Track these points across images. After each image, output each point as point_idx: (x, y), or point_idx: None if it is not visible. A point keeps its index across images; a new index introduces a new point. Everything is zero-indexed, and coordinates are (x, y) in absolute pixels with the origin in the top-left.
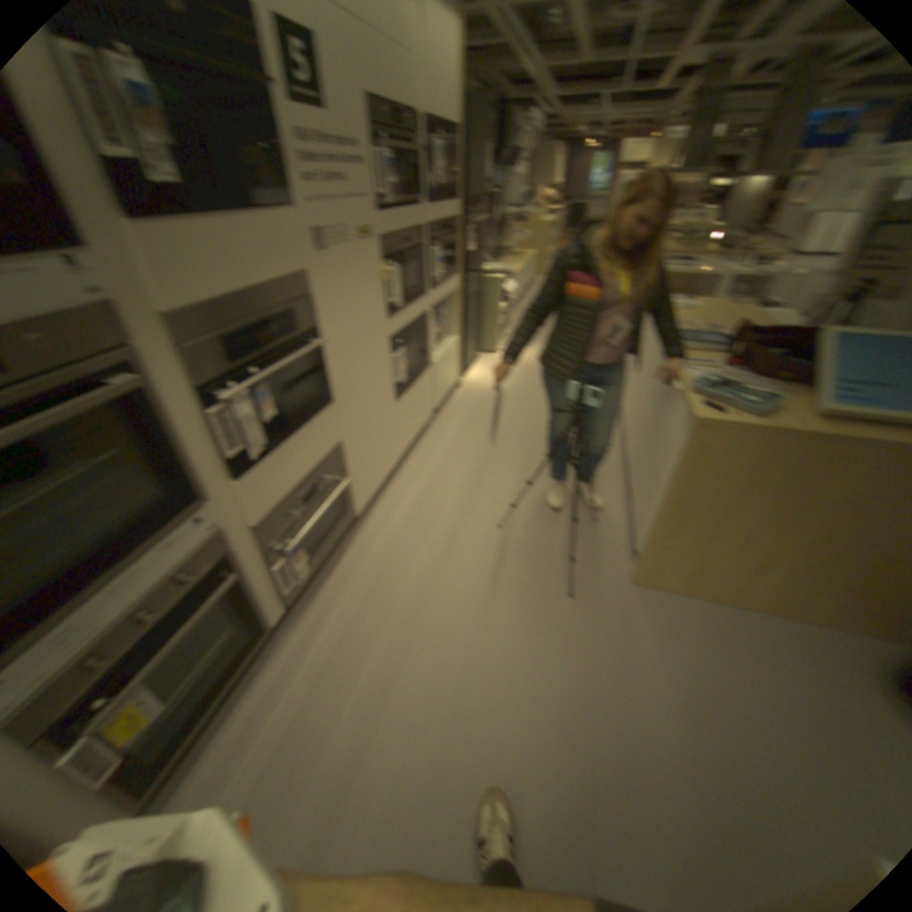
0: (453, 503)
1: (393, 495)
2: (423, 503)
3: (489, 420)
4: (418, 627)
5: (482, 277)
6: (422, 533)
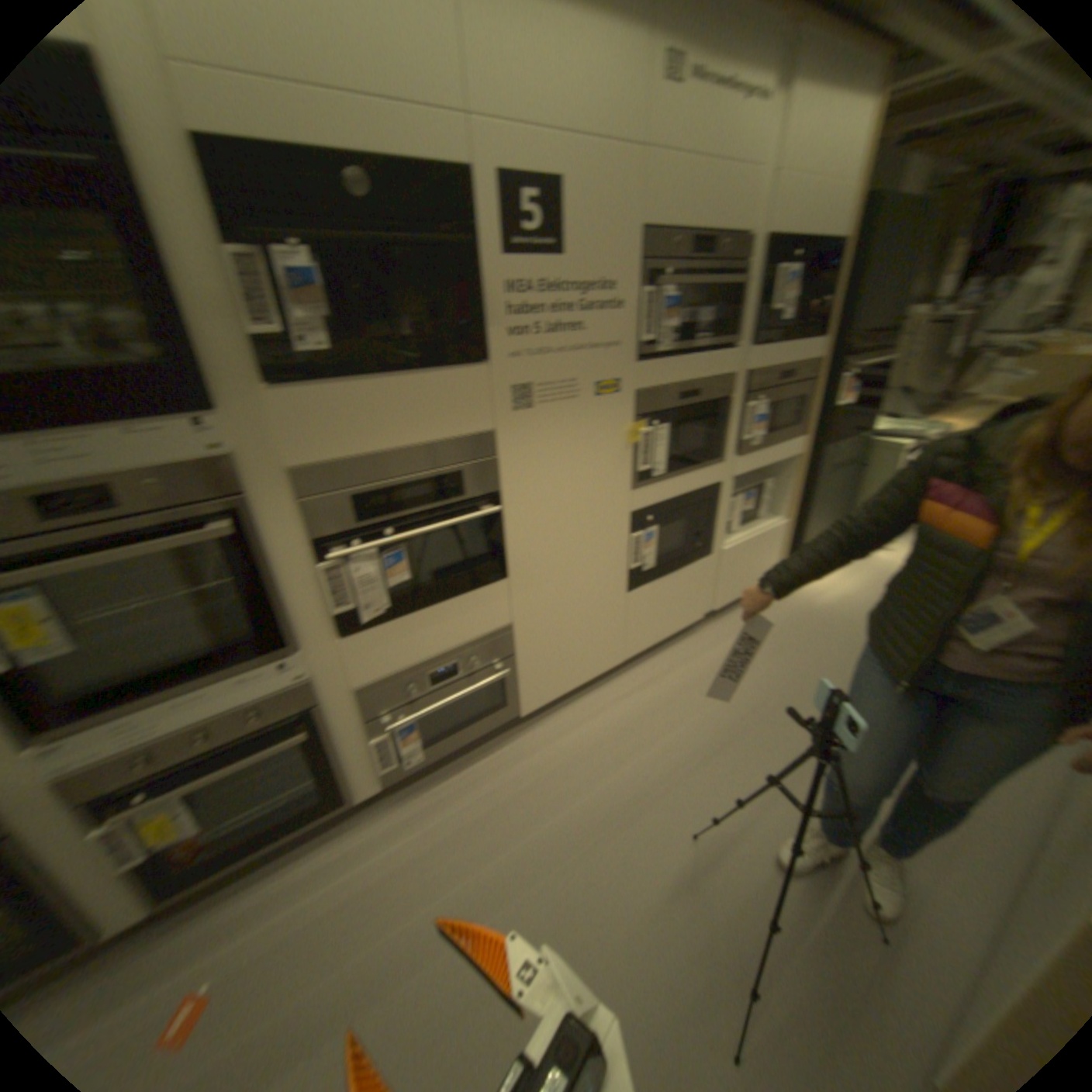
0: (660, 764)
1: (594, 711)
2: (622, 742)
3: (800, 657)
4: (495, 924)
5: (884, 438)
6: (591, 785)
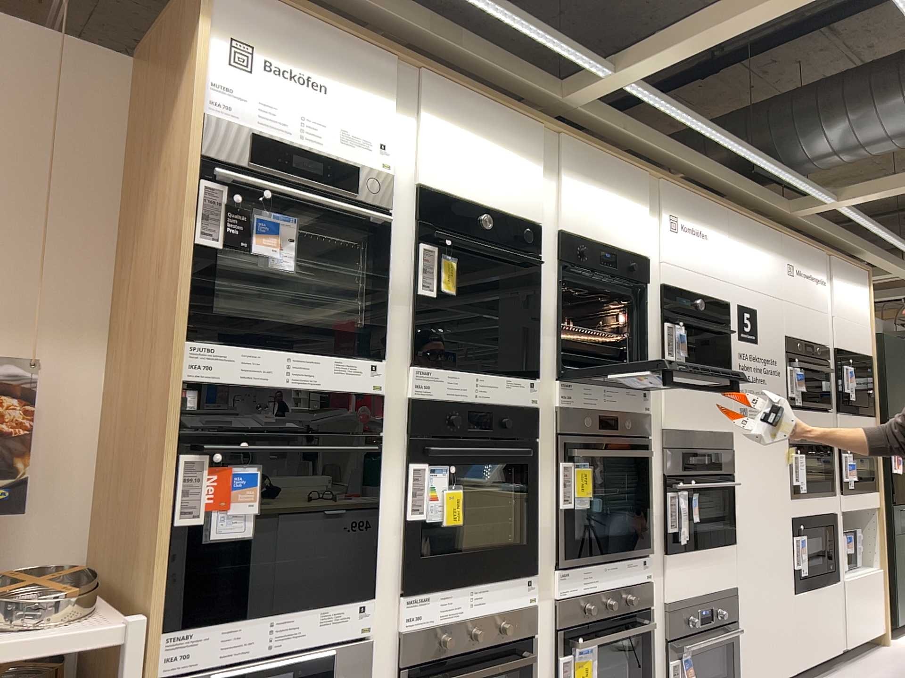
0: None
1: None
2: None
3: None
4: None
5: None
6: None
